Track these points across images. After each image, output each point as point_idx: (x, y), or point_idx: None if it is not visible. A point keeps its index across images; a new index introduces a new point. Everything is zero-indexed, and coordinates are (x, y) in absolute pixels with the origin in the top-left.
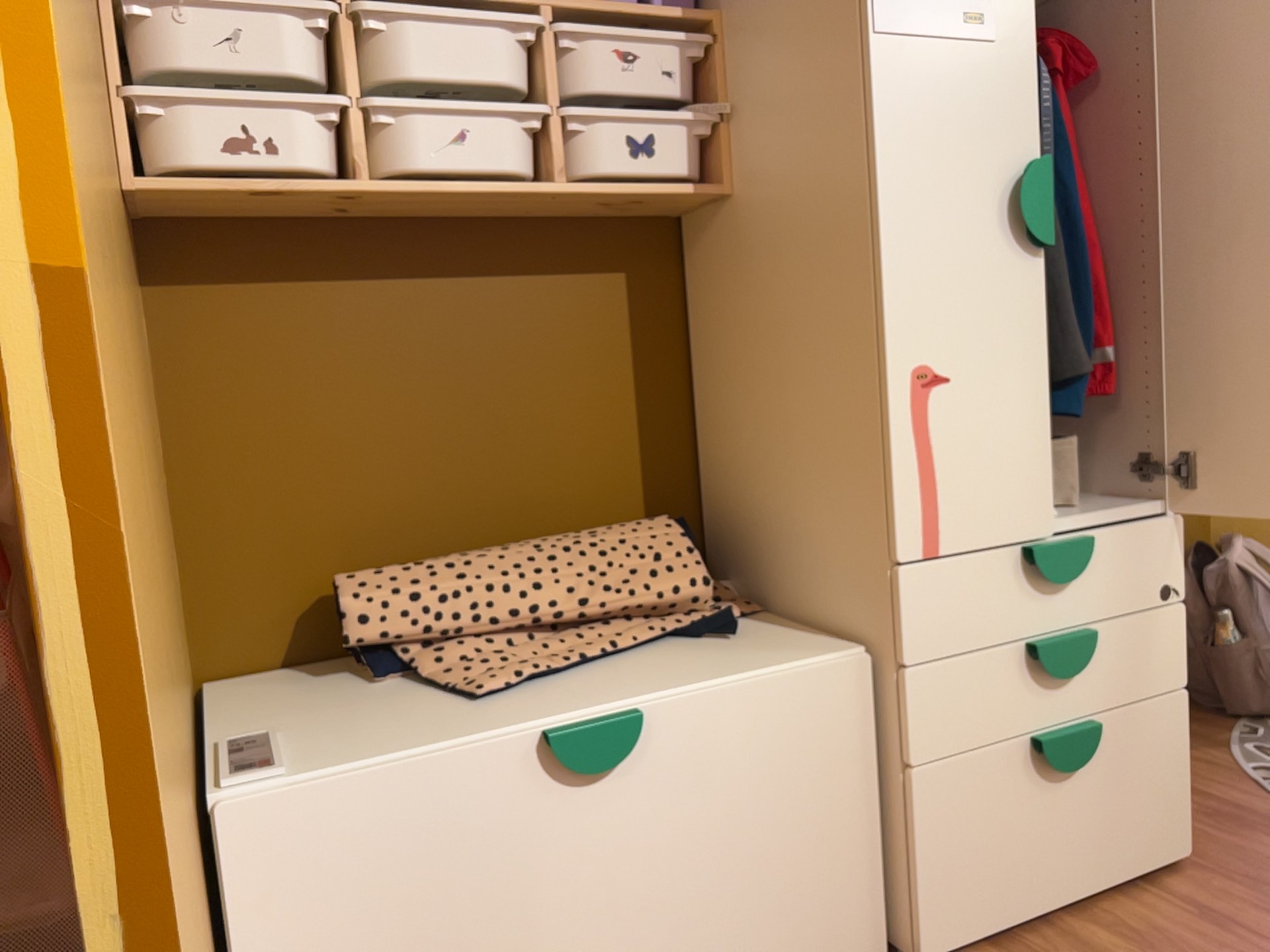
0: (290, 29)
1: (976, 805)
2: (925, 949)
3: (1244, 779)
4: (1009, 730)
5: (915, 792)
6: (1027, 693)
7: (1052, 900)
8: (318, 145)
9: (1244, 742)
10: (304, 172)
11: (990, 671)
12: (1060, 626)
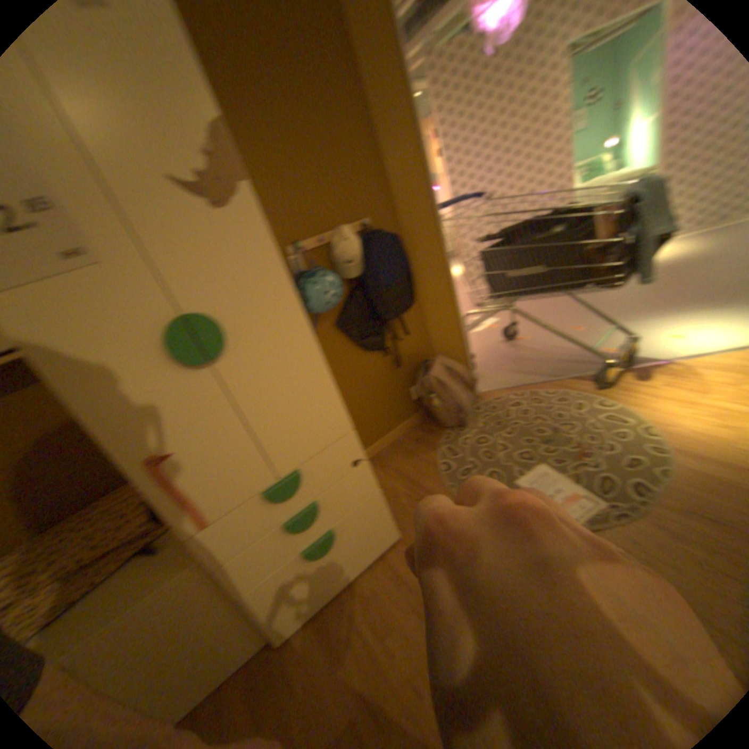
0: None
1: (281, 589)
2: (276, 642)
3: (436, 473)
4: (287, 556)
5: (244, 605)
6: (291, 539)
7: (335, 591)
8: None
9: (442, 449)
10: None
11: (265, 544)
12: (299, 509)
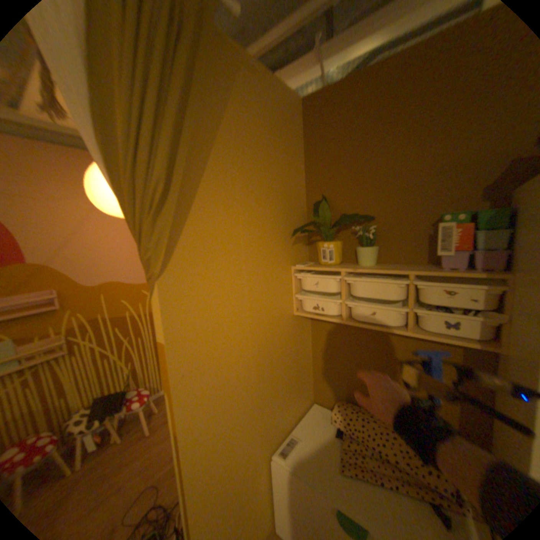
0: (328, 281)
1: None
2: None
3: None
4: None
5: None
6: None
7: None
8: (335, 308)
9: None
10: (331, 314)
11: None
12: None
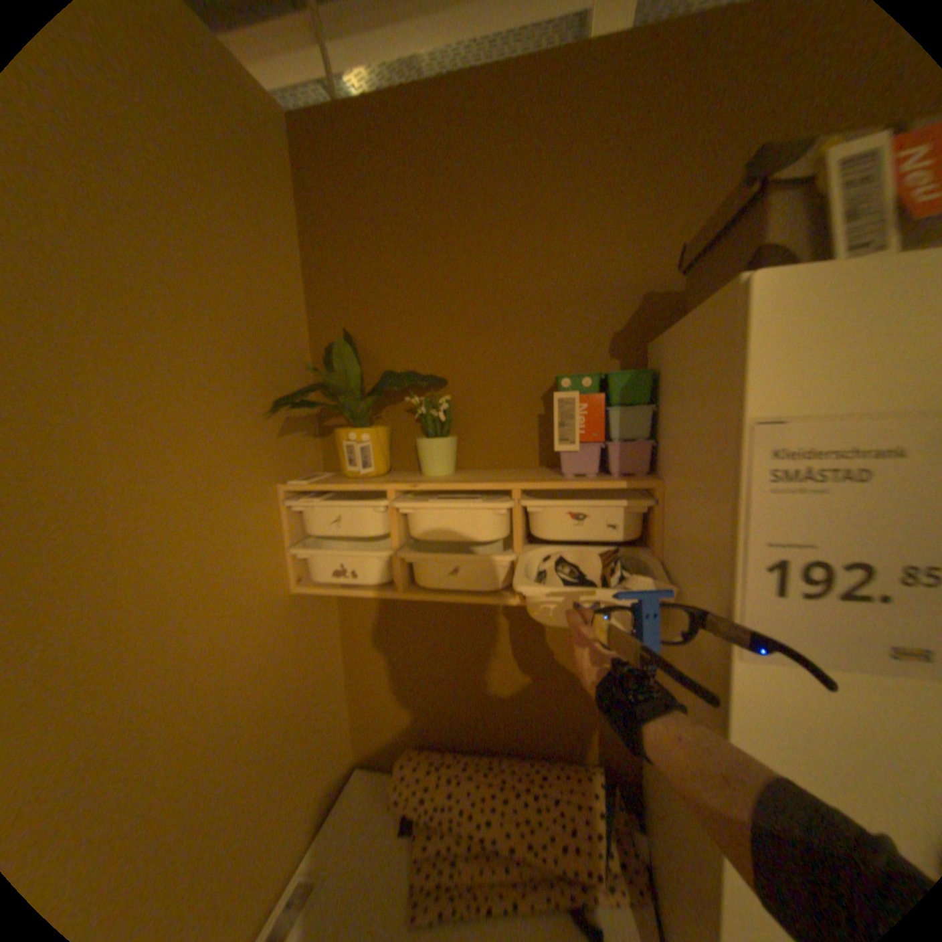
0: (364, 512)
1: None
2: None
3: None
4: None
5: None
6: None
7: None
8: (382, 566)
9: None
10: (374, 581)
11: None
12: None
